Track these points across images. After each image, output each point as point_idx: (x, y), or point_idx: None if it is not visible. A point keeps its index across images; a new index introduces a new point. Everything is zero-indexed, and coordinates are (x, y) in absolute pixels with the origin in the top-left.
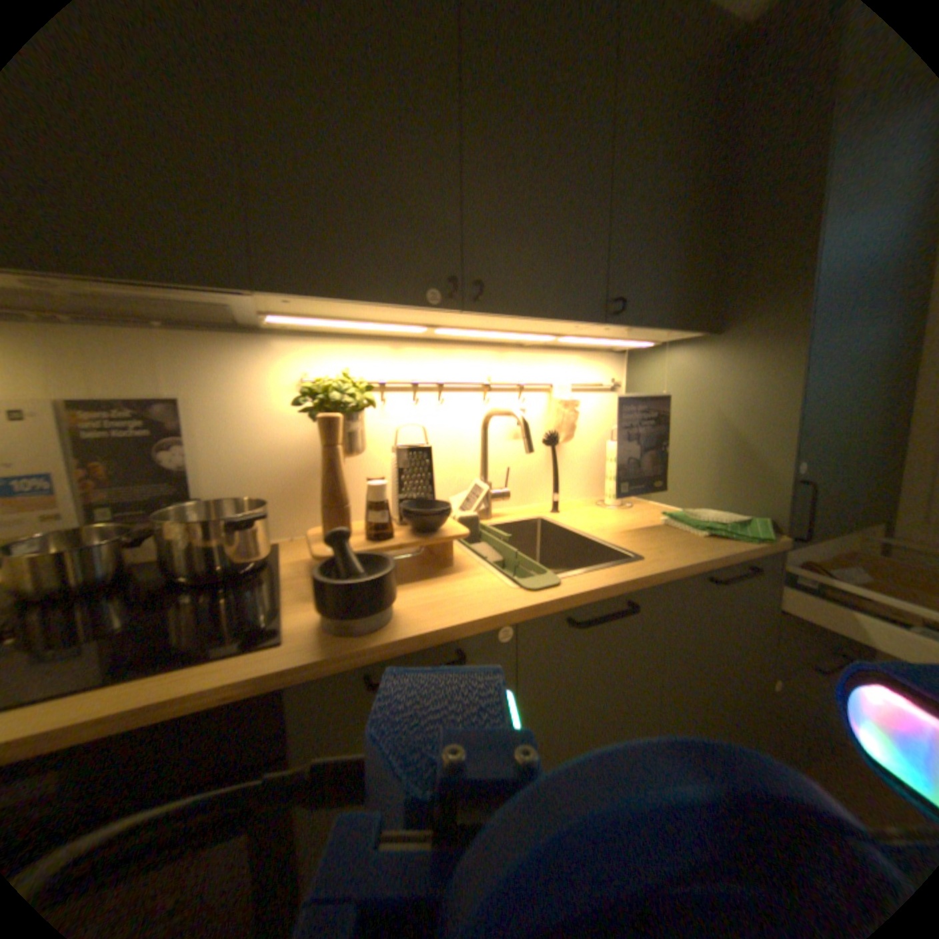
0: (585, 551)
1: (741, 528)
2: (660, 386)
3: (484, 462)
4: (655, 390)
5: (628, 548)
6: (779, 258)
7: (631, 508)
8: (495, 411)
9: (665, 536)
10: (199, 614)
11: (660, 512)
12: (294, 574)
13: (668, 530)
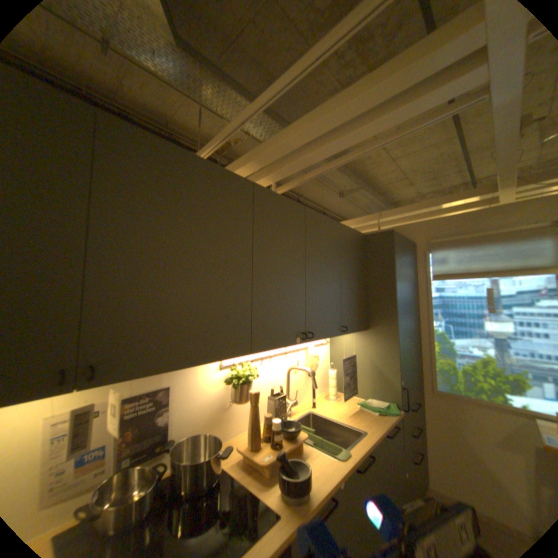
0: (339, 430)
1: (389, 410)
2: (347, 346)
3: (289, 390)
4: (345, 347)
5: (359, 428)
6: (386, 310)
7: (342, 400)
8: (296, 368)
9: (366, 419)
10: (227, 513)
11: (356, 403)
12: (240, 475)
13: (365, 414)
